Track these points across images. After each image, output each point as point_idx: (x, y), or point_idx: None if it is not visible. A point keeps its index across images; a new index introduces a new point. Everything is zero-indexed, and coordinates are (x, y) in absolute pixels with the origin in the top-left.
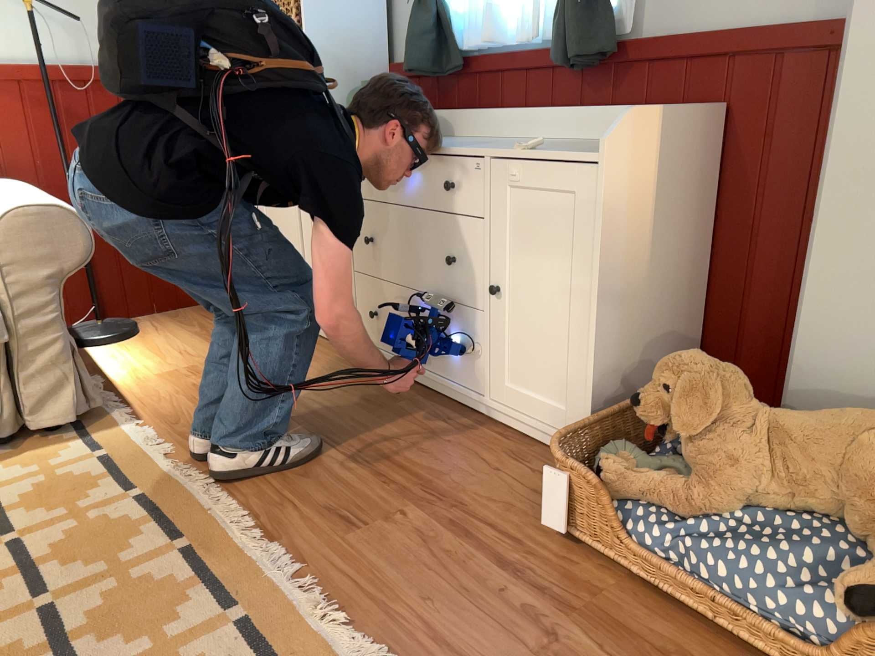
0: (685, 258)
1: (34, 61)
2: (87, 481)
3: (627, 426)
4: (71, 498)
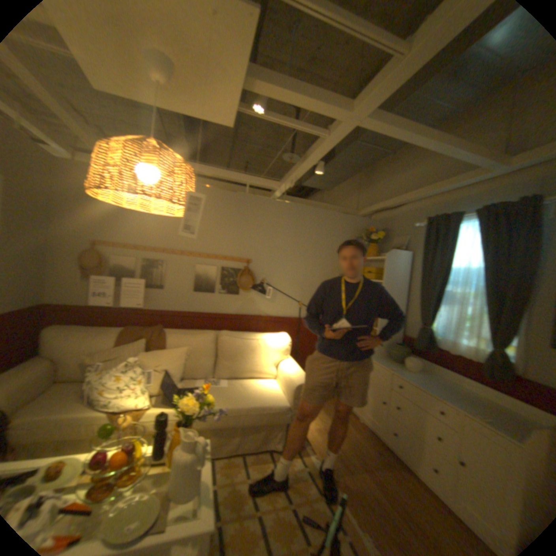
0: None
1: (293, 316)
2: (307, 486)
3: None
4: (305, 493)
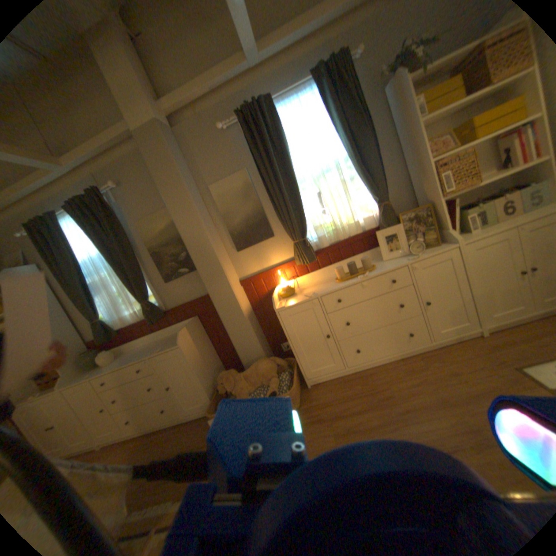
0: (208, 350)
1: None
2: None
3: (219, 396)
4: None
